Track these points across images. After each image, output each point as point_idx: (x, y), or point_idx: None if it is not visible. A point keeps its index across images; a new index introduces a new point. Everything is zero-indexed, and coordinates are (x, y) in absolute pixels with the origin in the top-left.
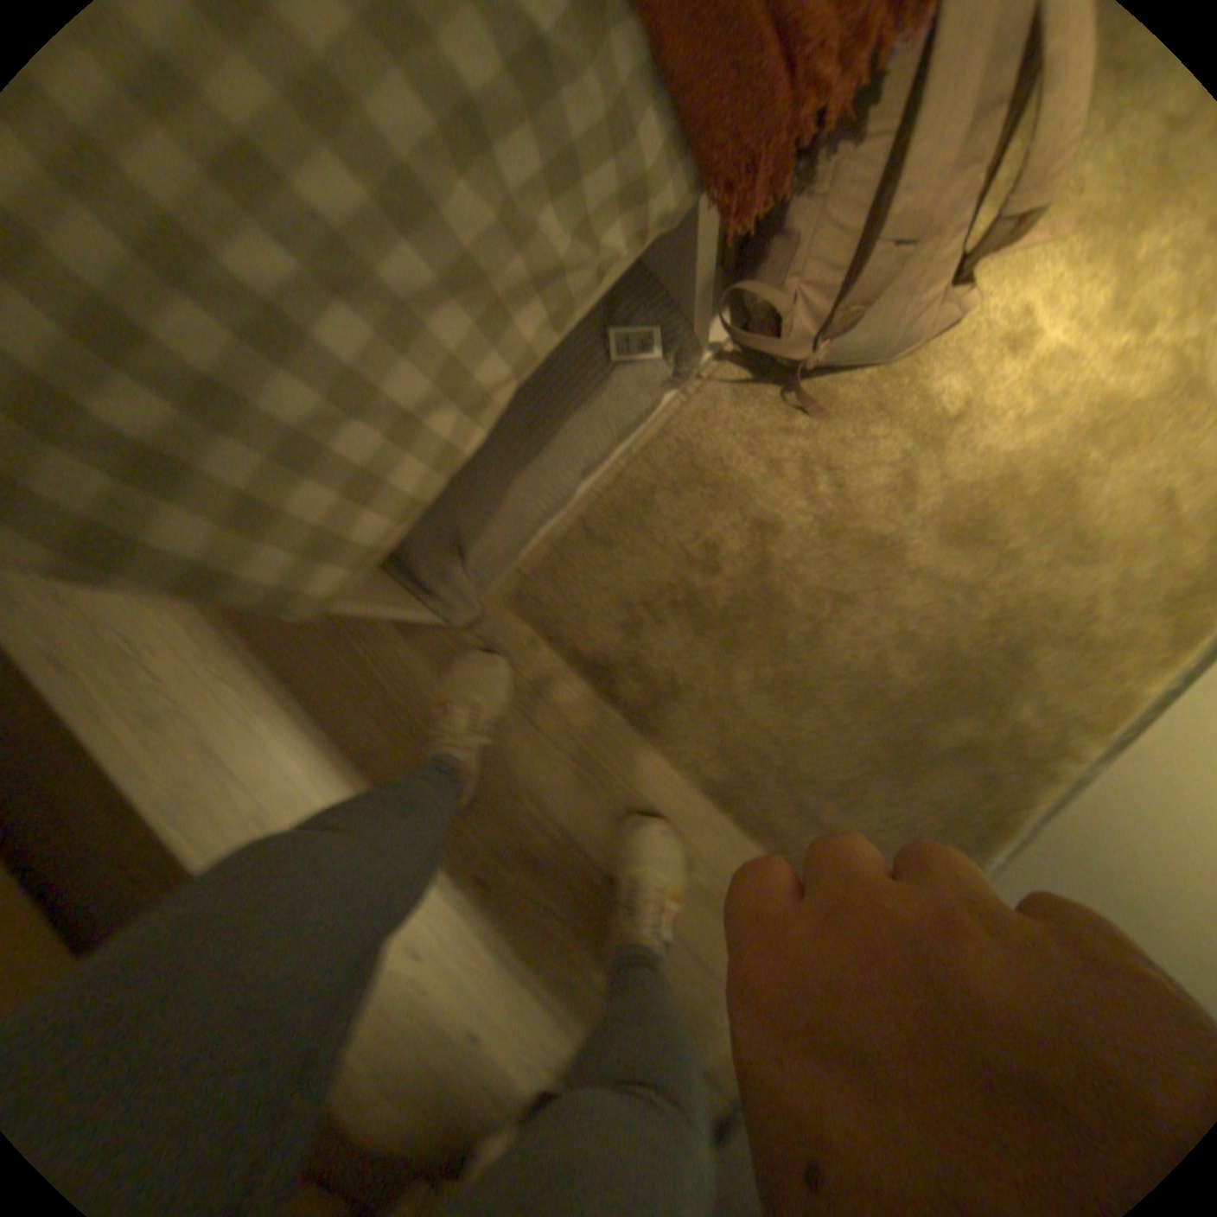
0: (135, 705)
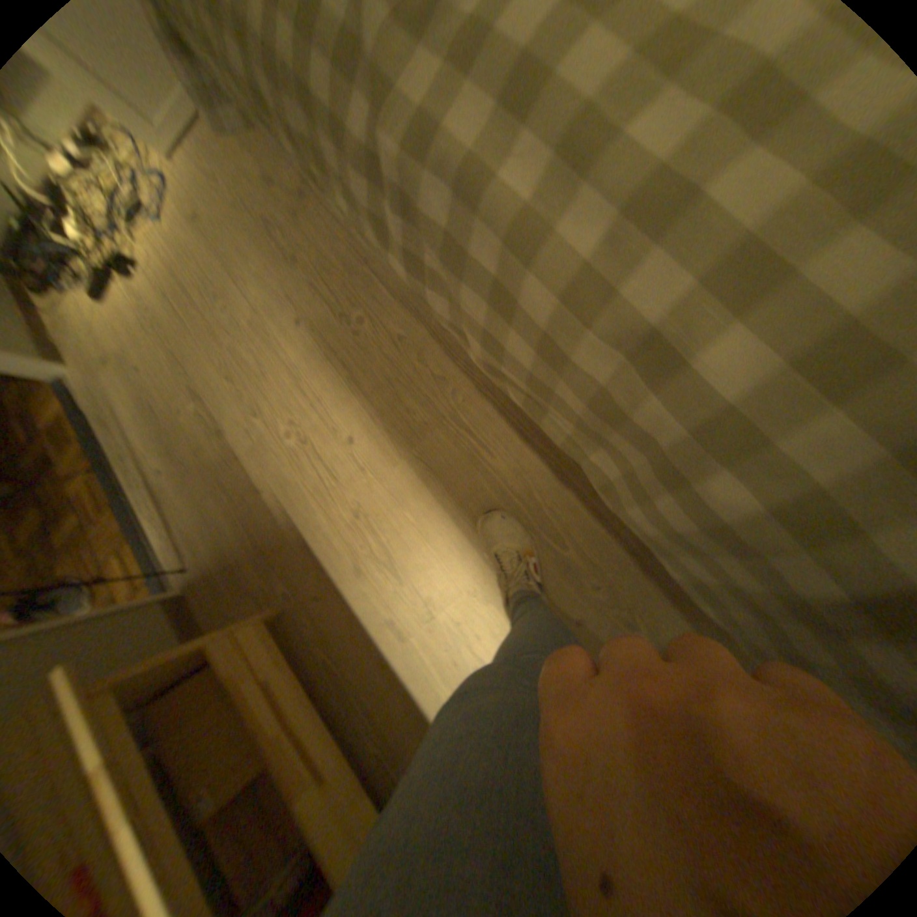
0: (455, 675)
